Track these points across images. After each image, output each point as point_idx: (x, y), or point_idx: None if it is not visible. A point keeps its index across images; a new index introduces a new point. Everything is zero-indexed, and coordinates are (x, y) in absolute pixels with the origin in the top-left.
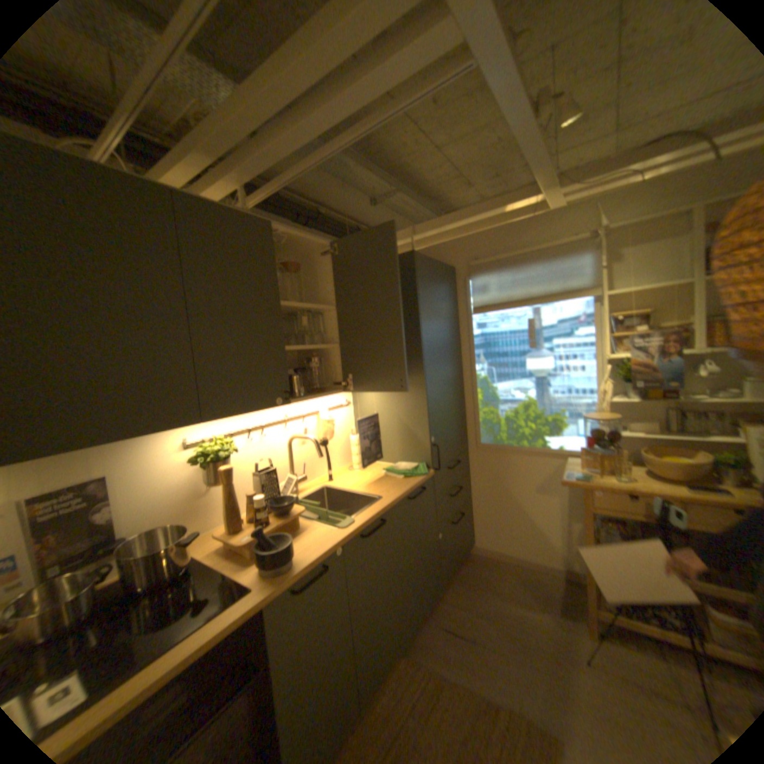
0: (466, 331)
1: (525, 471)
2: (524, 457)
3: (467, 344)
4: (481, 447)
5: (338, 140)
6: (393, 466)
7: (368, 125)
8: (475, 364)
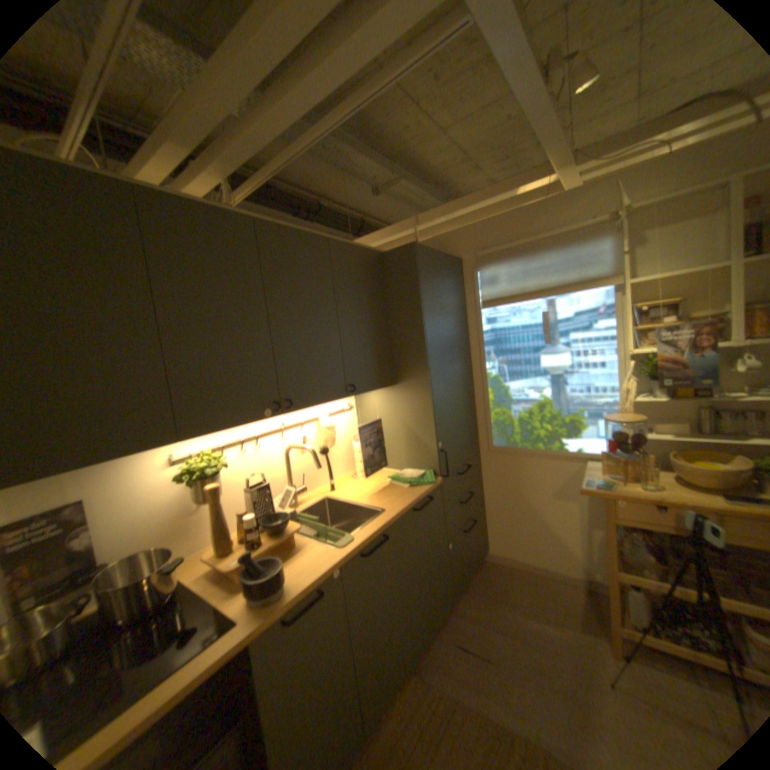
0: (475, 327)
1: (541, 474)
2: (540, 460)
3: (476, 341)
4: (493, 450)
5: (323, 121)
6: (399, 474)
7: (354, 102)
8: (485, 361)
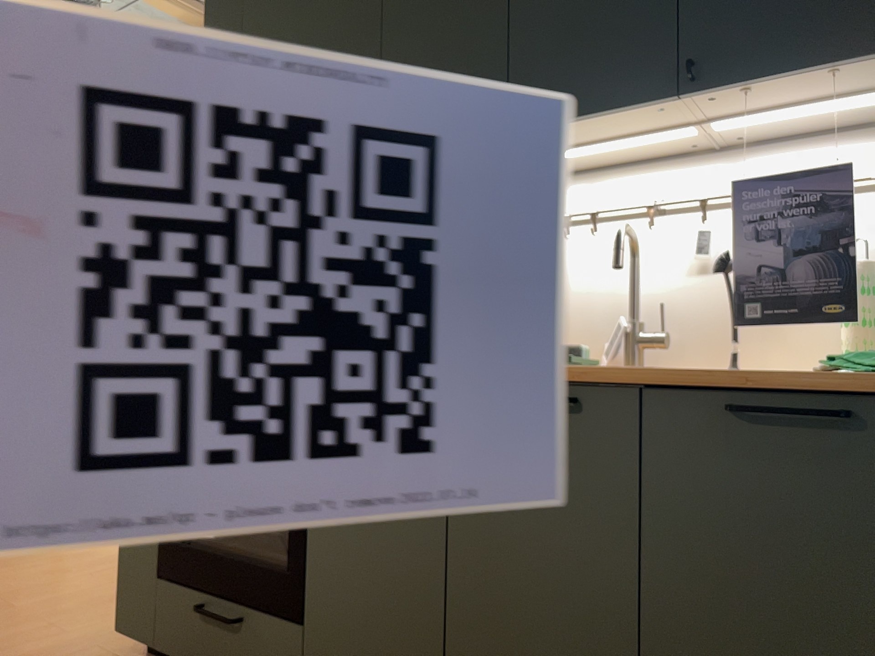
0: None
1: None
2: None
3: None
4: None
5: None
6: None
7: None
8: None
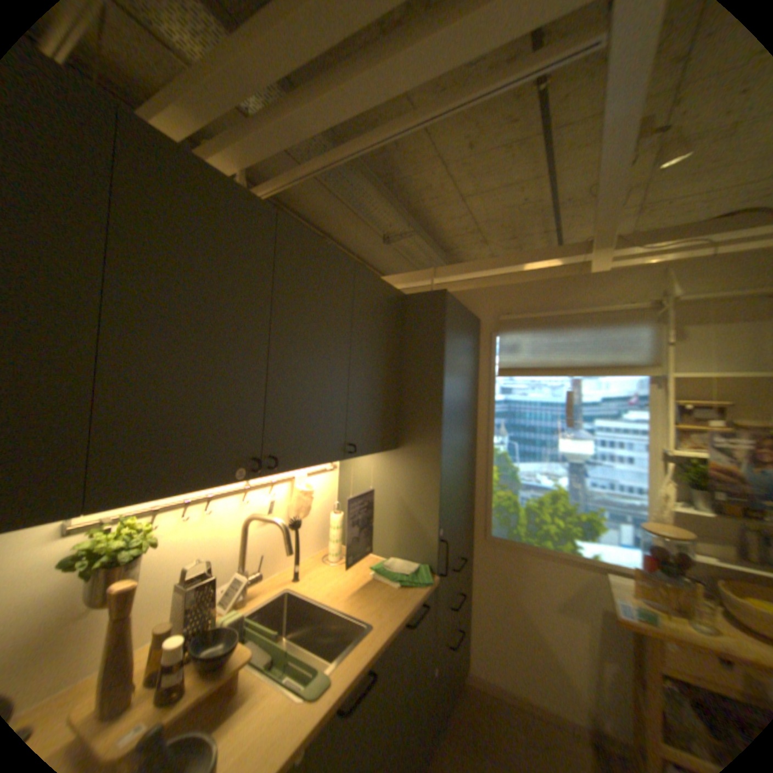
0: (487, 394)
1: (547, 580)
2: (547, 562)
3: (487, 410)
4: (492, 541)
5: (385, 127)
6: (385, 564)
7: (432, 111)
8: (495, 434)
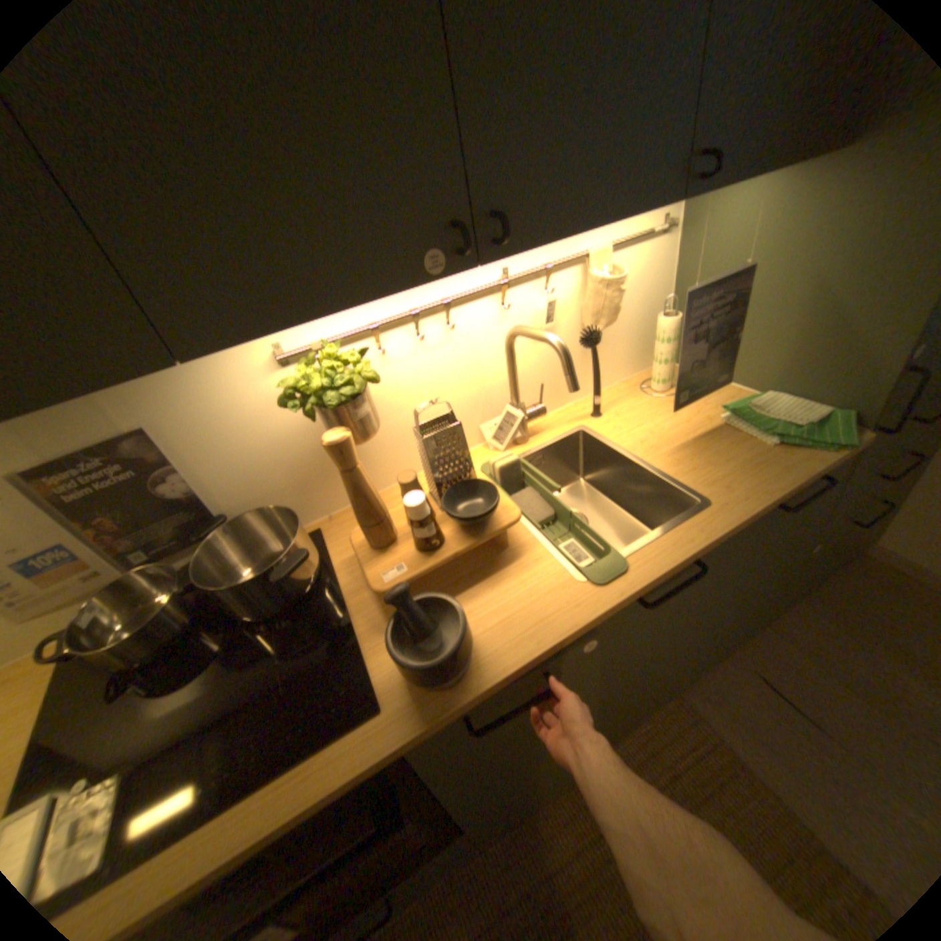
0: None
1: None
2: None
3: None
4: None
5: None
6: (755, 400)
7: None
8: None
